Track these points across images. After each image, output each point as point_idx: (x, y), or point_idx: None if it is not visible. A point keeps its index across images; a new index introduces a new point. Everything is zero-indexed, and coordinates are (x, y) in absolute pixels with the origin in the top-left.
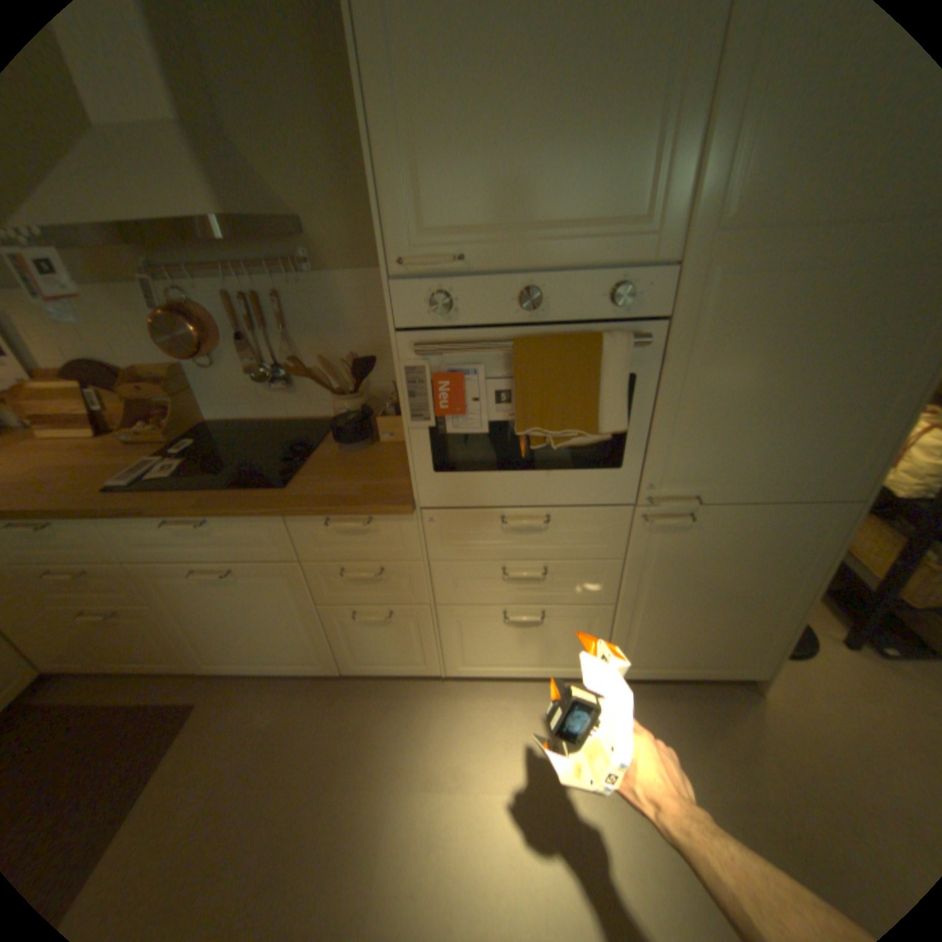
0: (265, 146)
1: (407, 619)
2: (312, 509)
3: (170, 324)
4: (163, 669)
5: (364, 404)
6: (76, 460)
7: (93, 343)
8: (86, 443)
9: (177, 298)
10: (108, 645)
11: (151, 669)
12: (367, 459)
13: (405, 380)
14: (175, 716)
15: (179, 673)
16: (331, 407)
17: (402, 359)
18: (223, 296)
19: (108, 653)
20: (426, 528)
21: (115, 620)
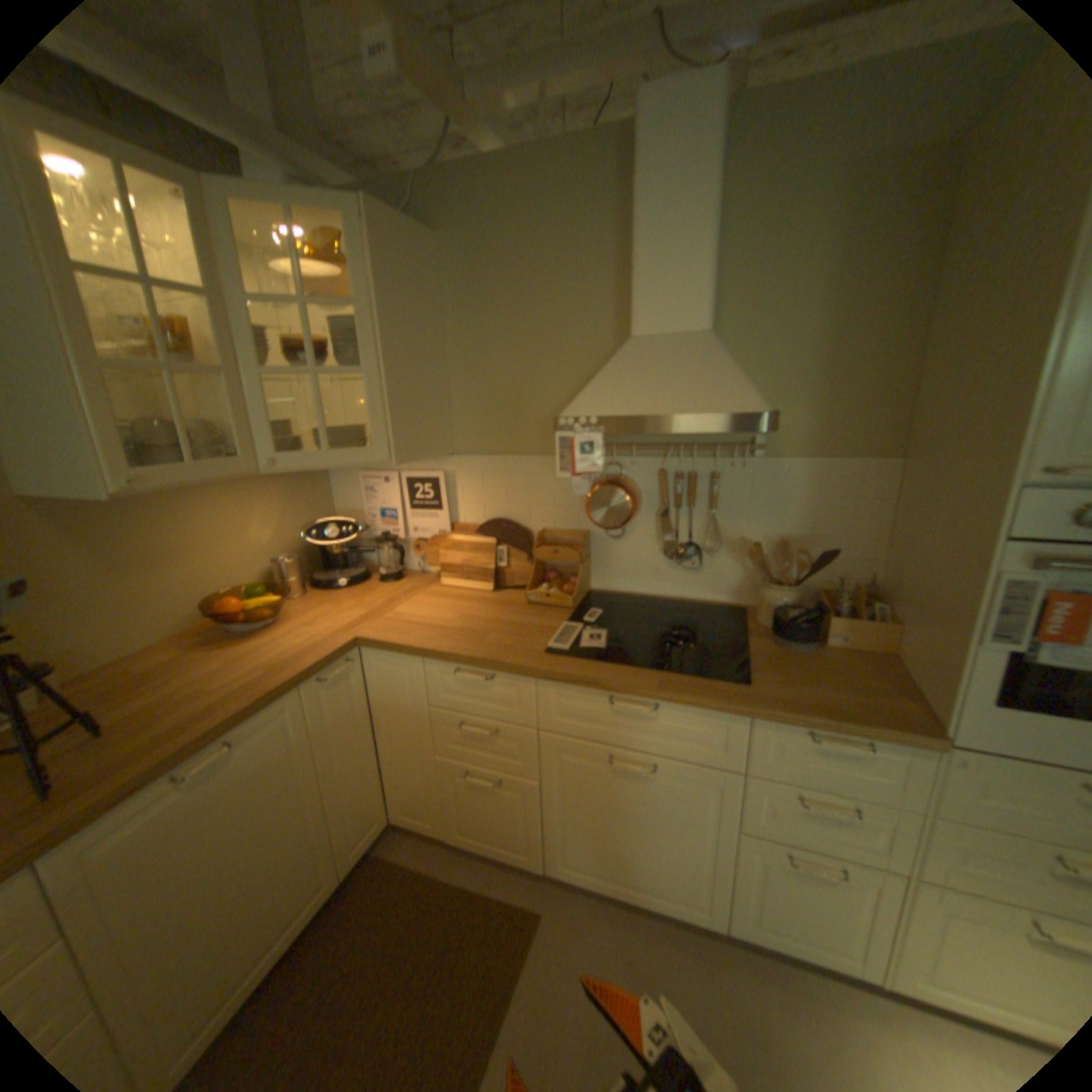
0: (755, 346)
1: (865, 889)
2: (805, 720)
3: (609, 496)
4: (513, 858)
5: (802, 598)
6: (491, 612)
7: (516, 504)
8: (488, 596)
9: (610, 472)
10: (472, 814)
11: (500, 854)
12: (829, 666)
13: (1000, 594)
14: (522, 924)
15: (527, 868)
16: (737, 594)
17: (1005, 570)
18: (662, 474)
19: (466, 822)
20: (950, 775)
21: (496, 789)
